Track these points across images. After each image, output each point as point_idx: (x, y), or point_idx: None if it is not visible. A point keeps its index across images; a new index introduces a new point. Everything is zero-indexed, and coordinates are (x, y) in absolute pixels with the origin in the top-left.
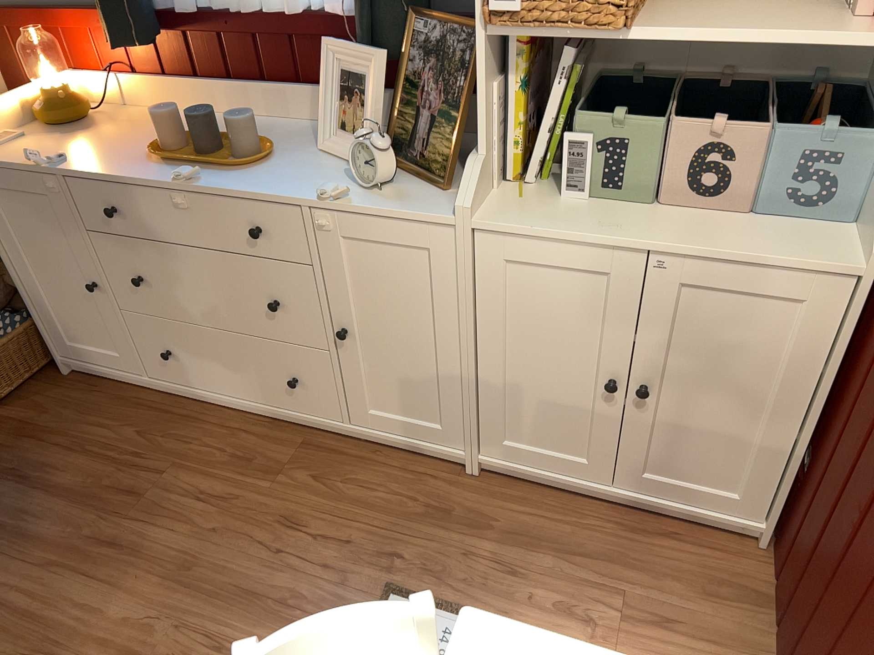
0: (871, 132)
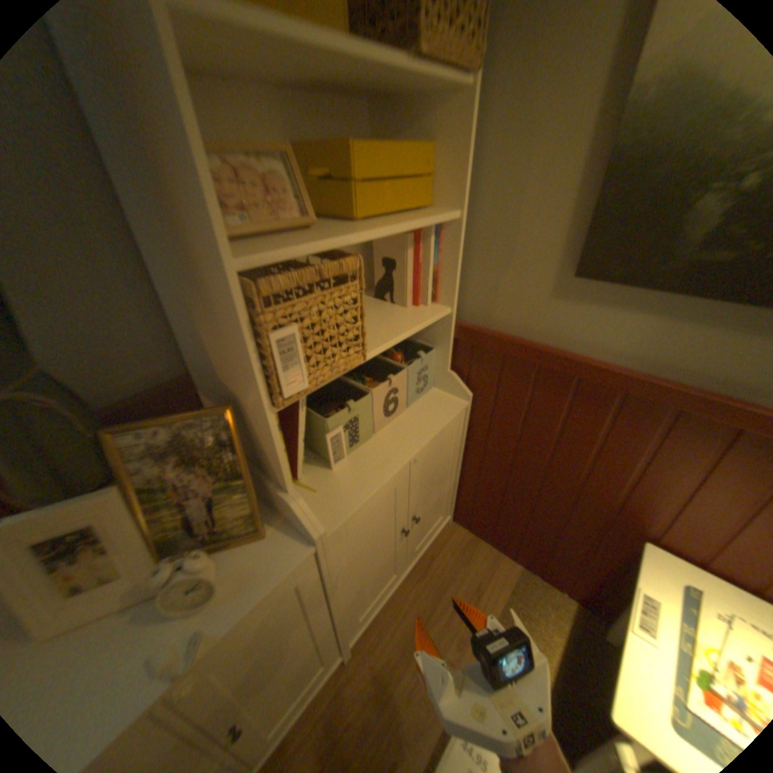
0: (429, 348)
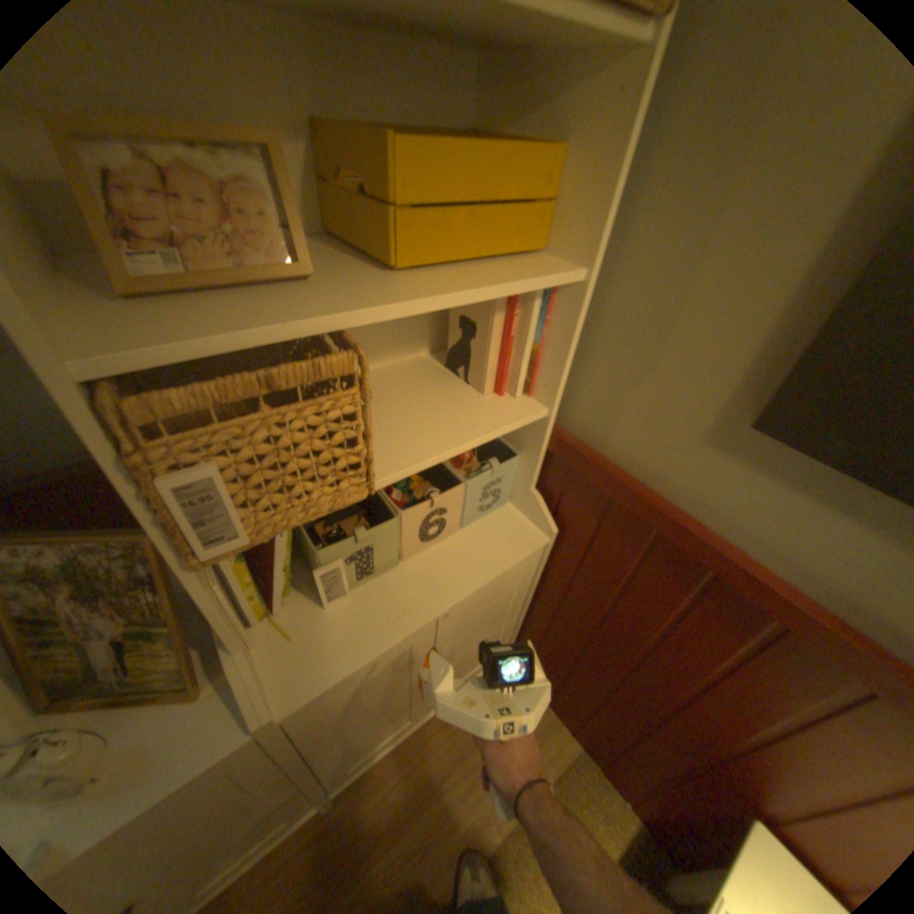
0: (512, 451)
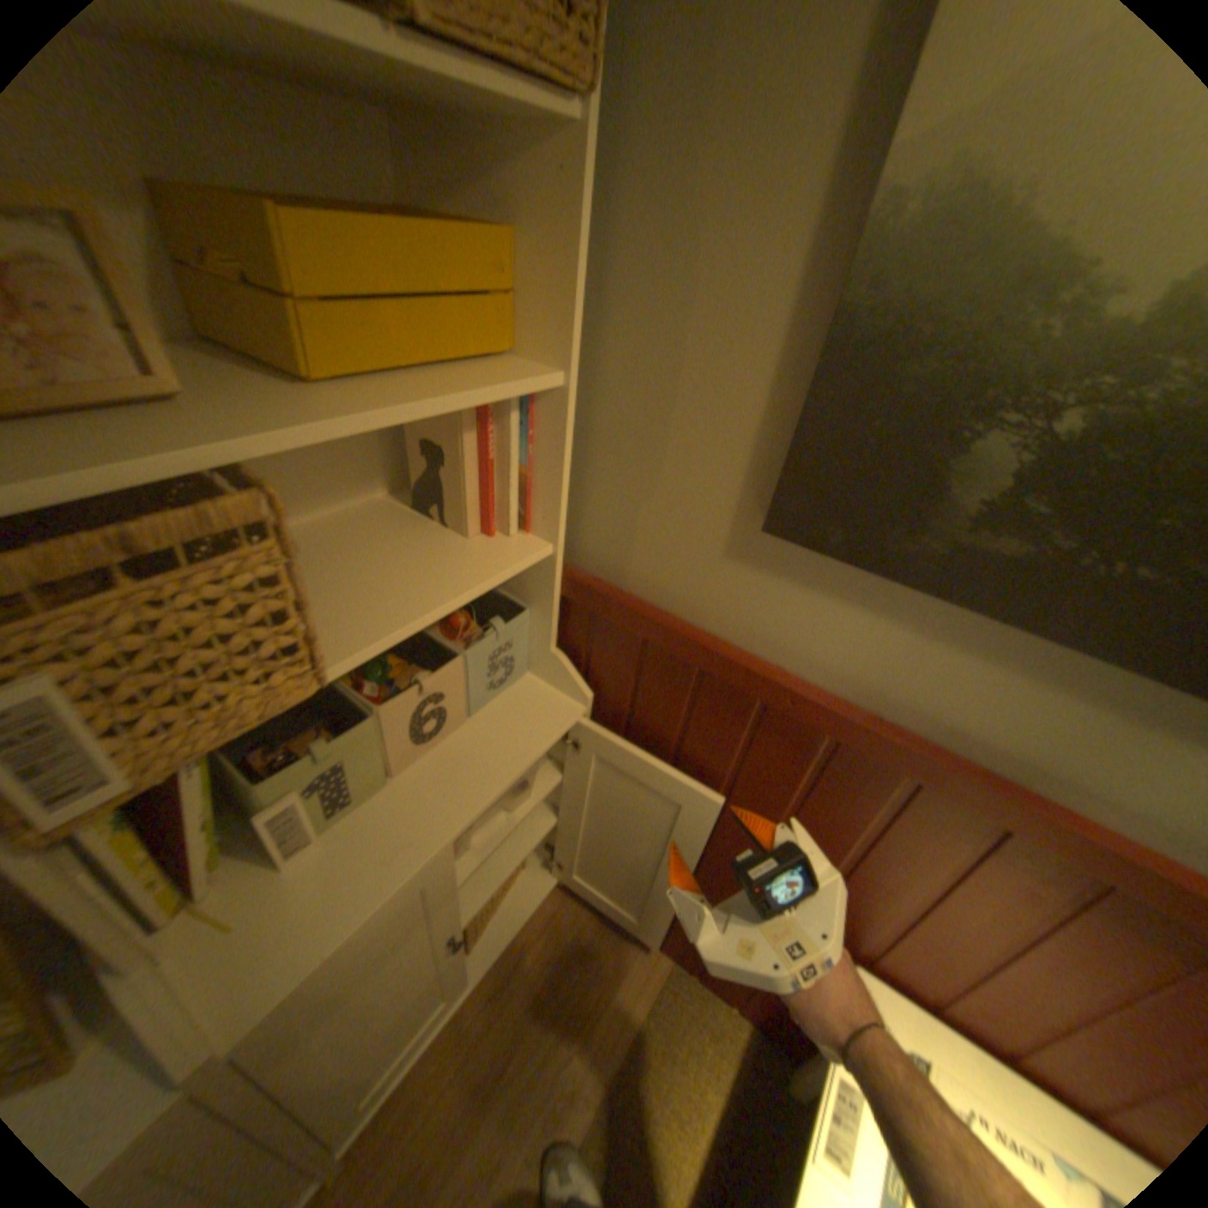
0: (520, 606)
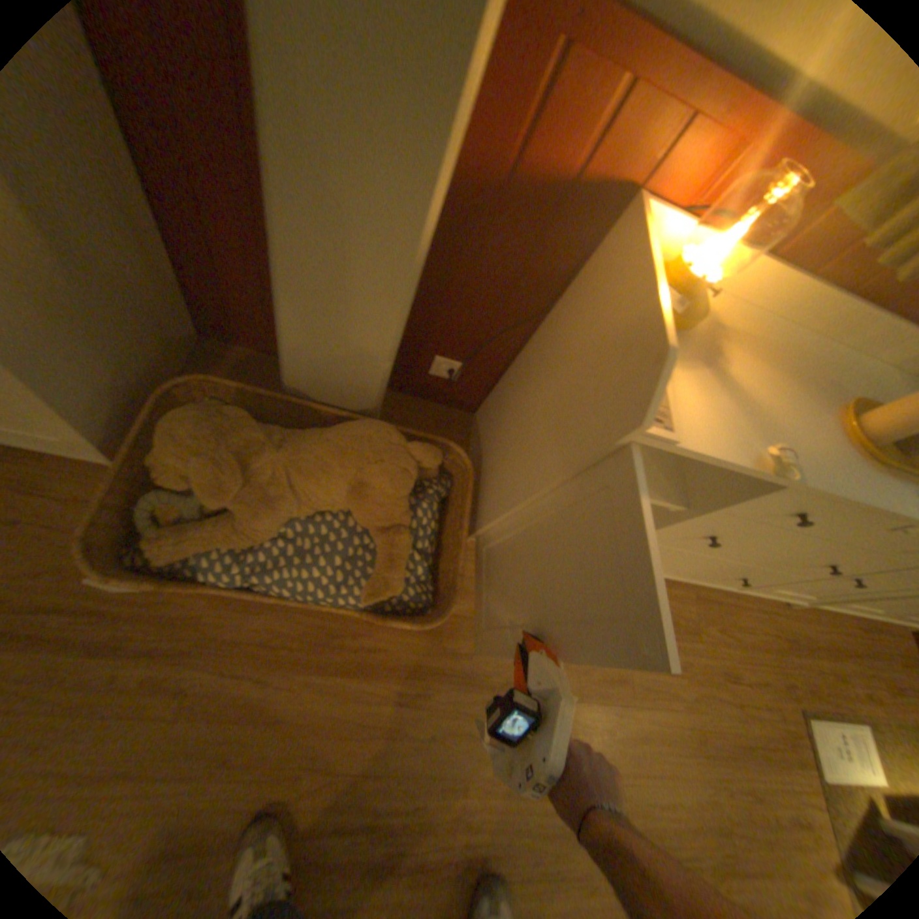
0: None
